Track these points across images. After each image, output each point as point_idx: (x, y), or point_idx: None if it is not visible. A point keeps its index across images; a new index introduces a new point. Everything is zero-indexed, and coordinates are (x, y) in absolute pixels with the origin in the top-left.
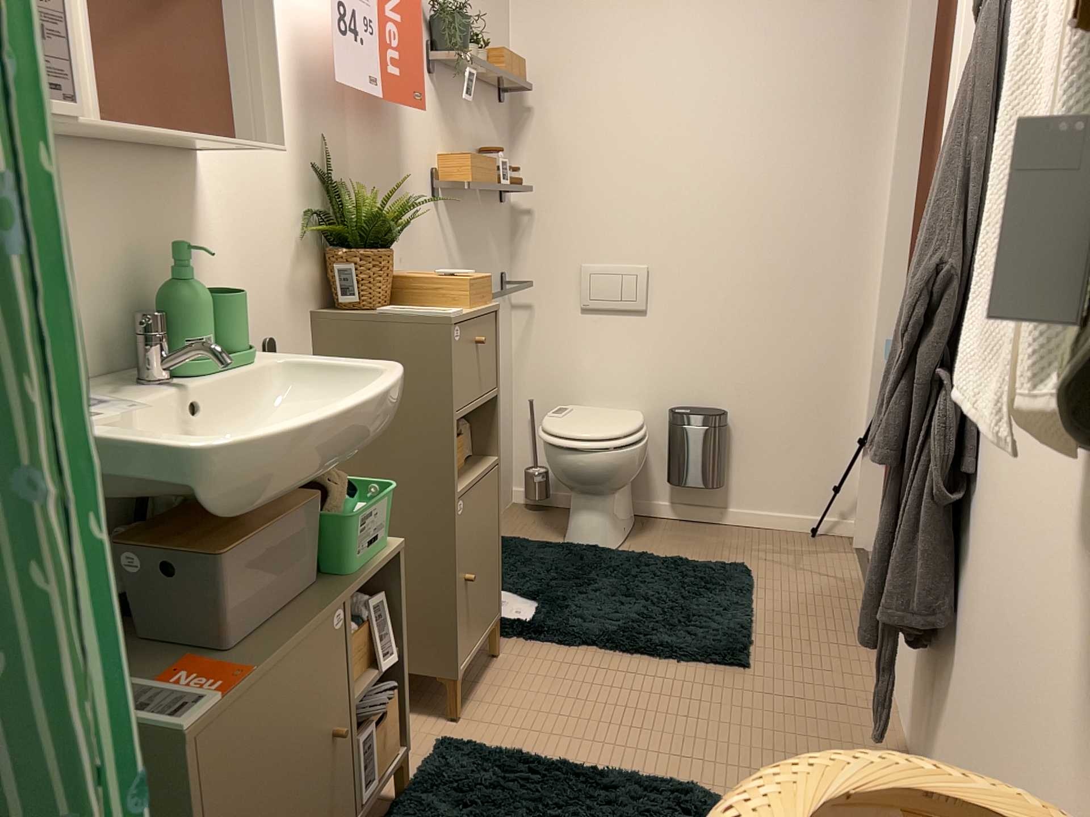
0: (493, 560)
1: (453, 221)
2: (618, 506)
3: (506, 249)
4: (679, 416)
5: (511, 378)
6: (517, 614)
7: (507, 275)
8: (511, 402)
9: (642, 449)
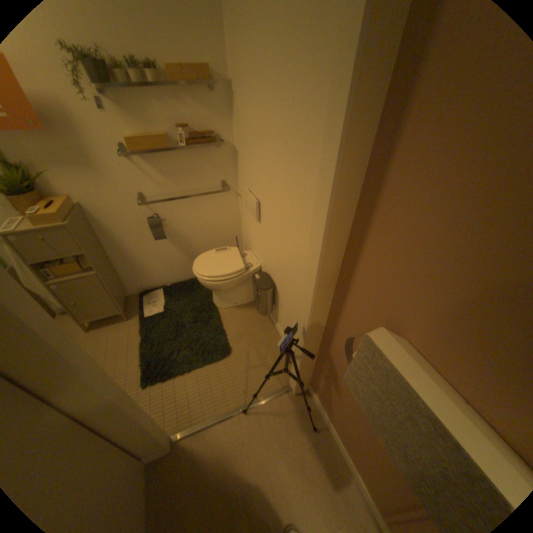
0: (102, 300)
1: (147, 161)
2: (229, 294)
3: (225, 166)
4: (253, 277)
5: (236, 222)
6: (146, 312)
7: (227, 179)
8: (236, 231)
9: (218, 284)
